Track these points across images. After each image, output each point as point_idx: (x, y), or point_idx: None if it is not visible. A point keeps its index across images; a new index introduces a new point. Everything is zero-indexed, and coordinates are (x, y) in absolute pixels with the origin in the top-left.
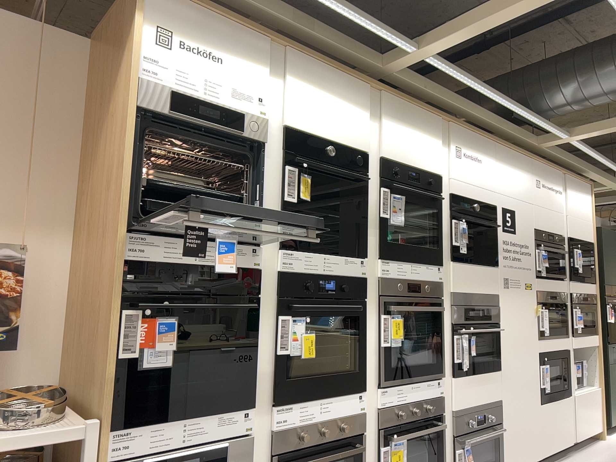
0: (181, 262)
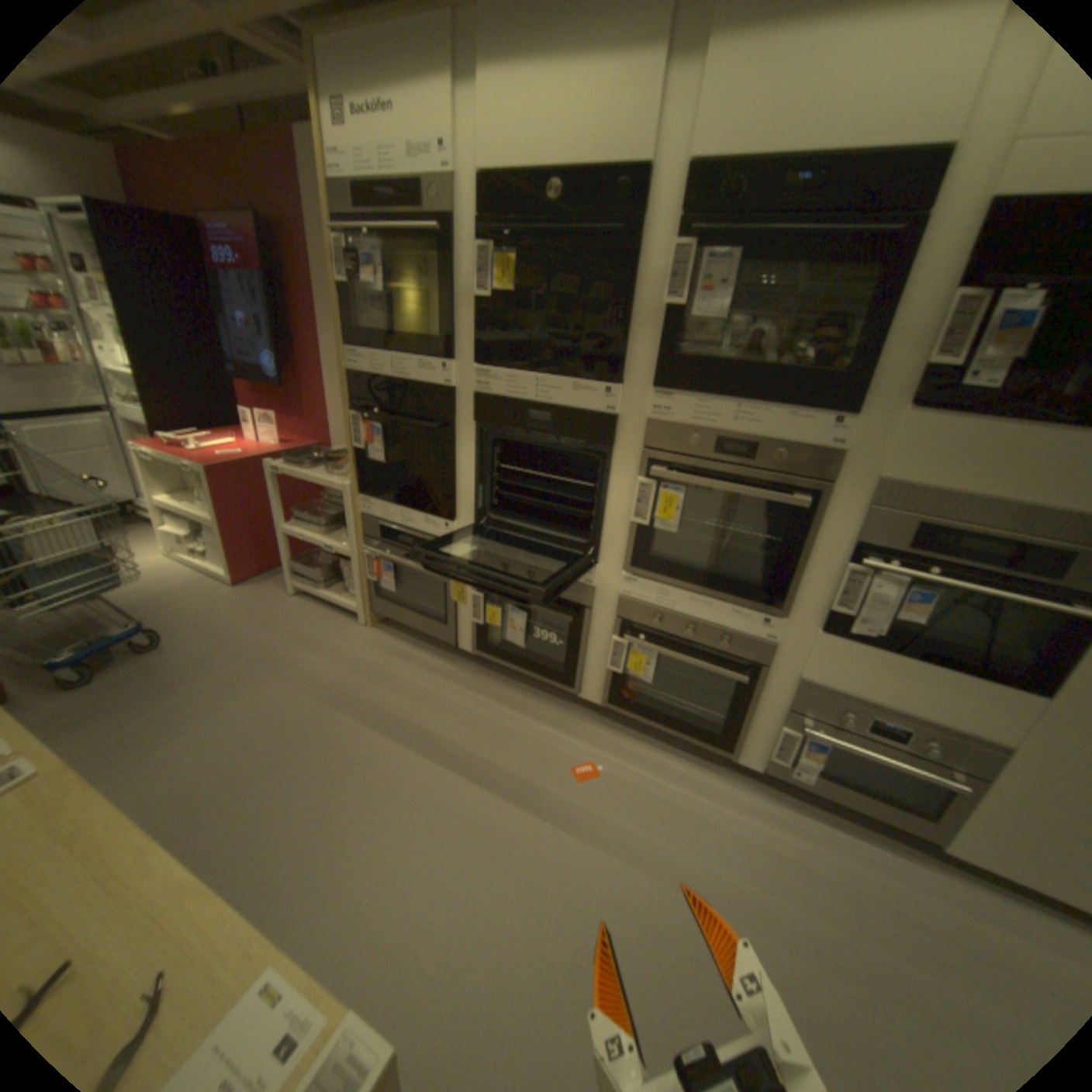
0: (381, 377)
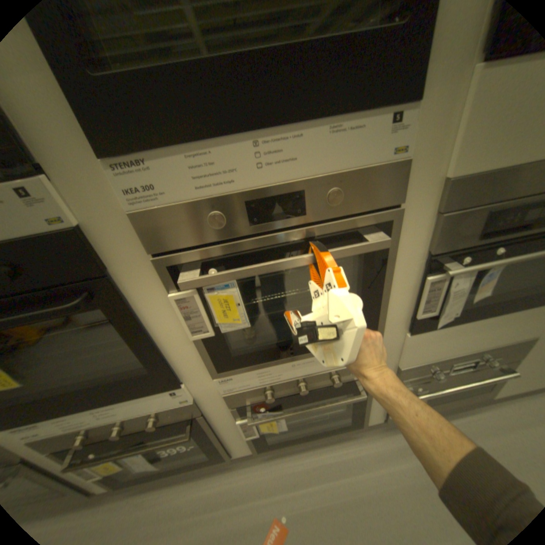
0: None
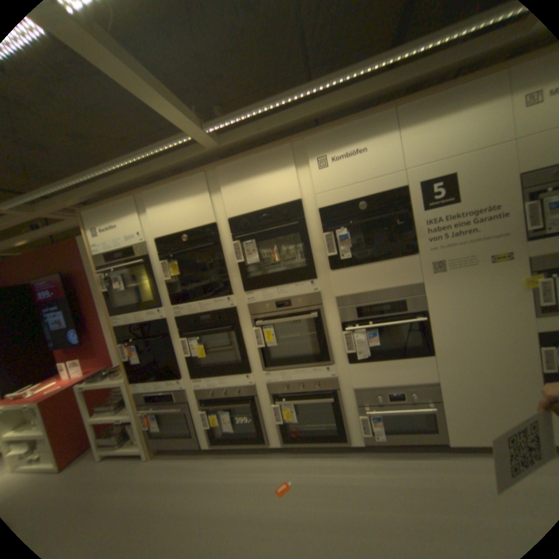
0: (130, 324)
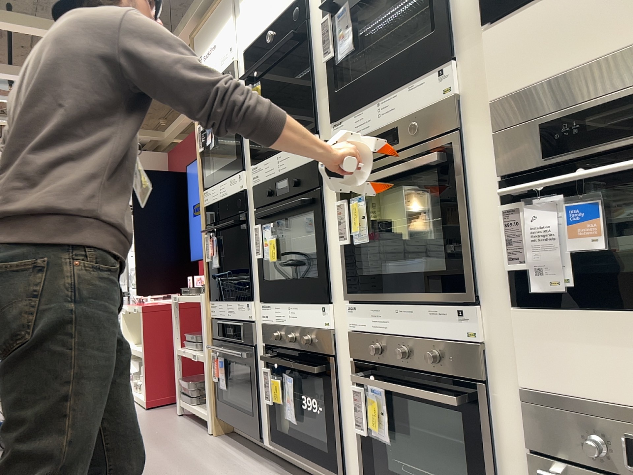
0: (218, 201)
